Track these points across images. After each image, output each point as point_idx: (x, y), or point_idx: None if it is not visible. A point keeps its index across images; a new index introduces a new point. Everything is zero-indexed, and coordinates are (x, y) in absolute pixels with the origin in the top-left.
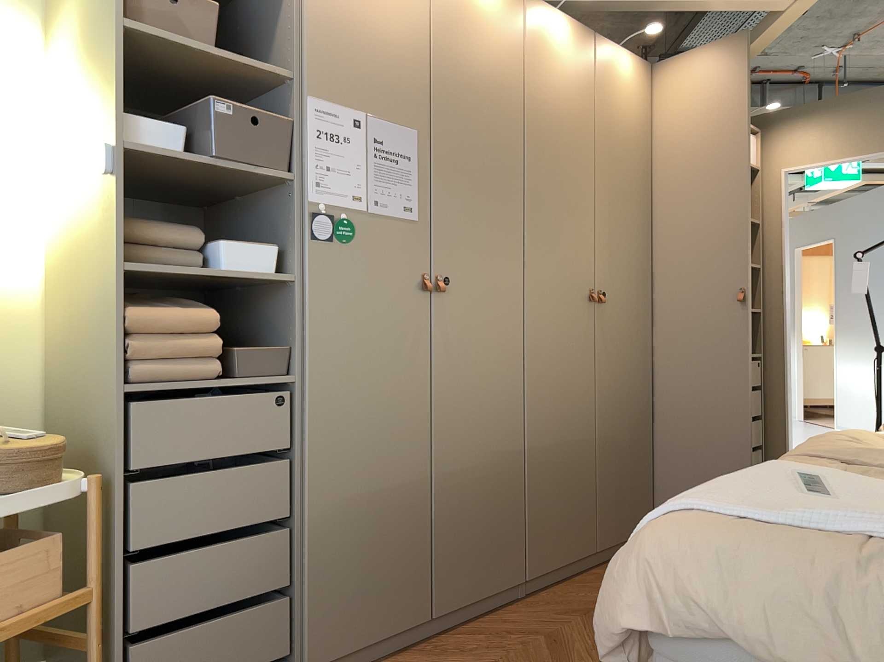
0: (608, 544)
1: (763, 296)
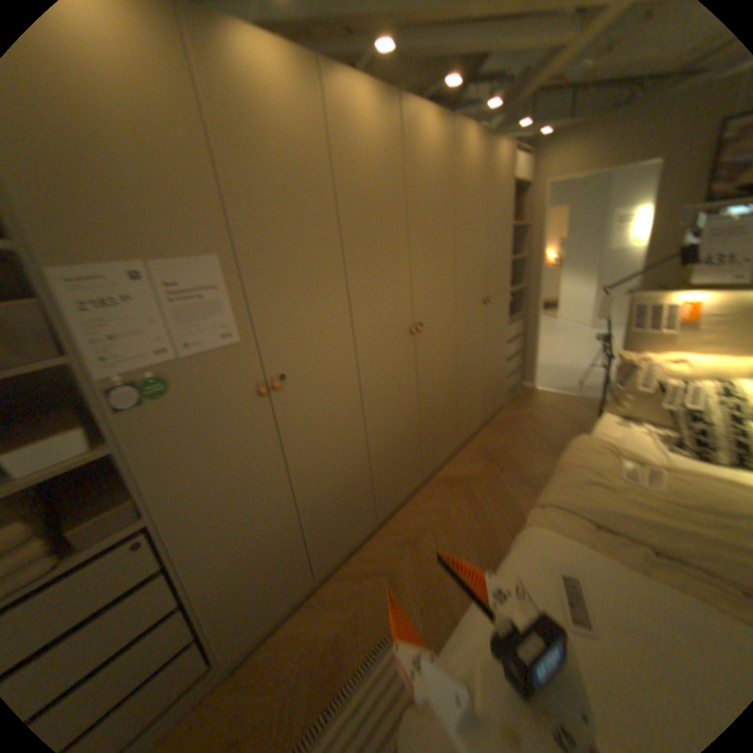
0: (429, 474)
1: (527, 275)
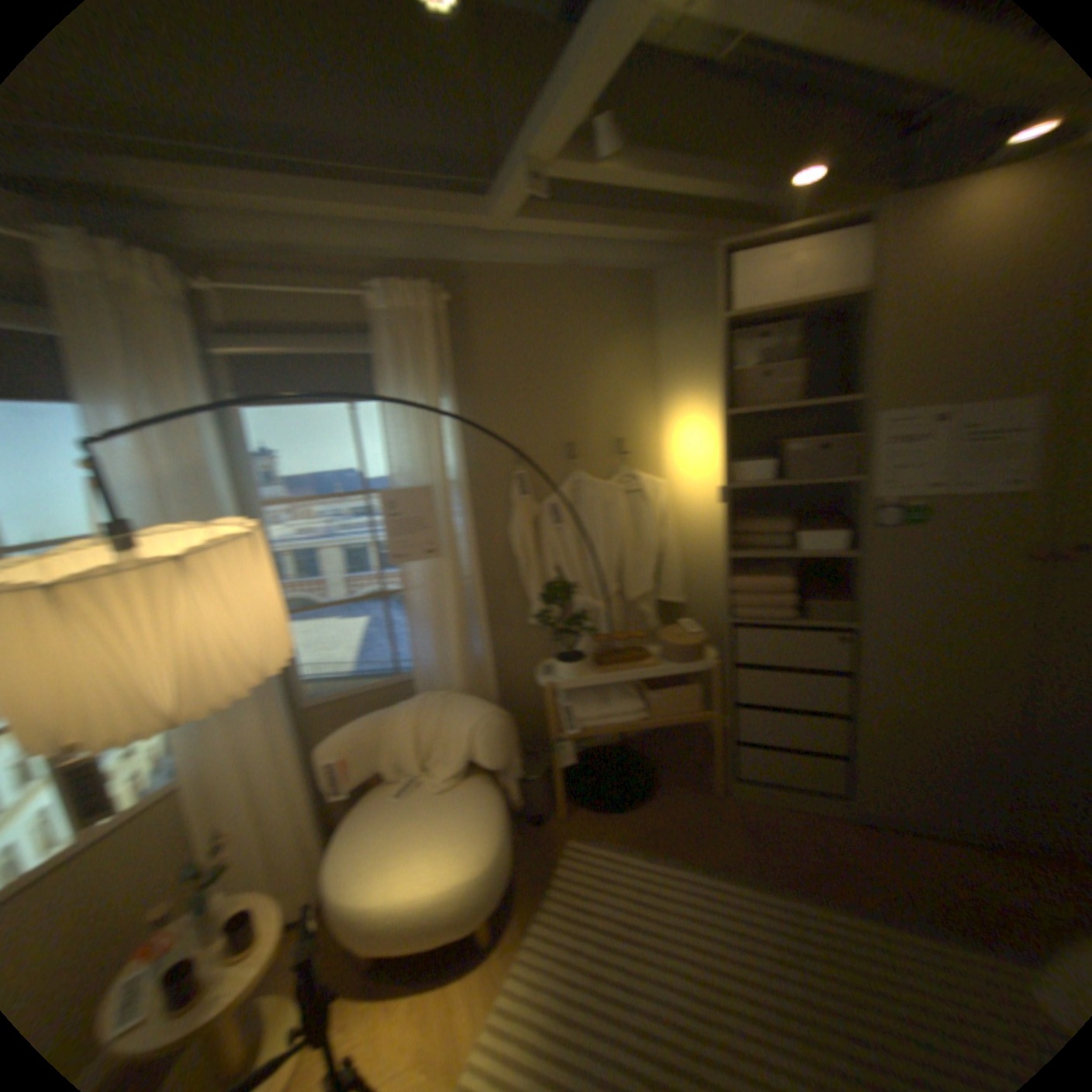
0: None
1: None
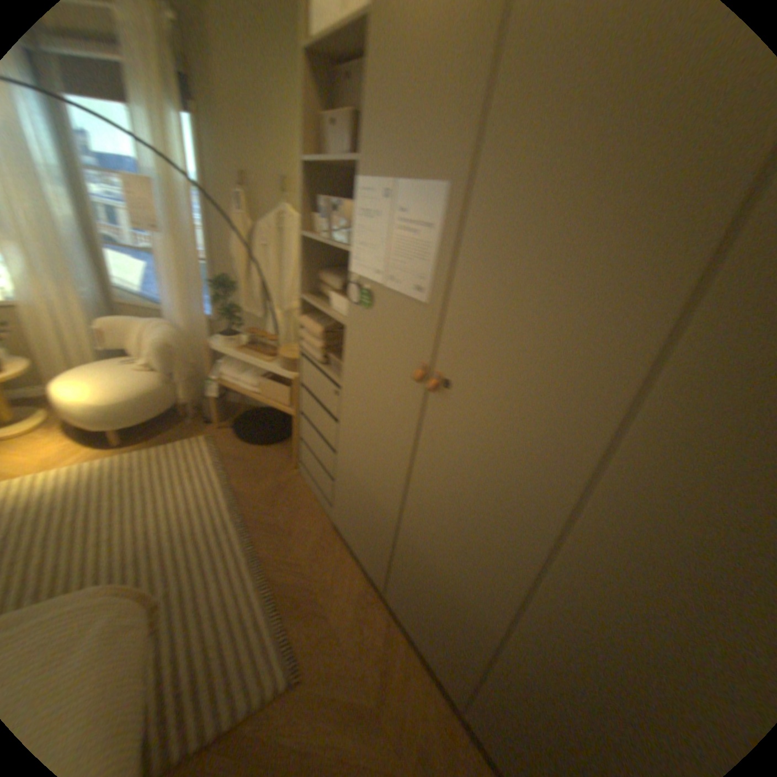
0: None
1: None
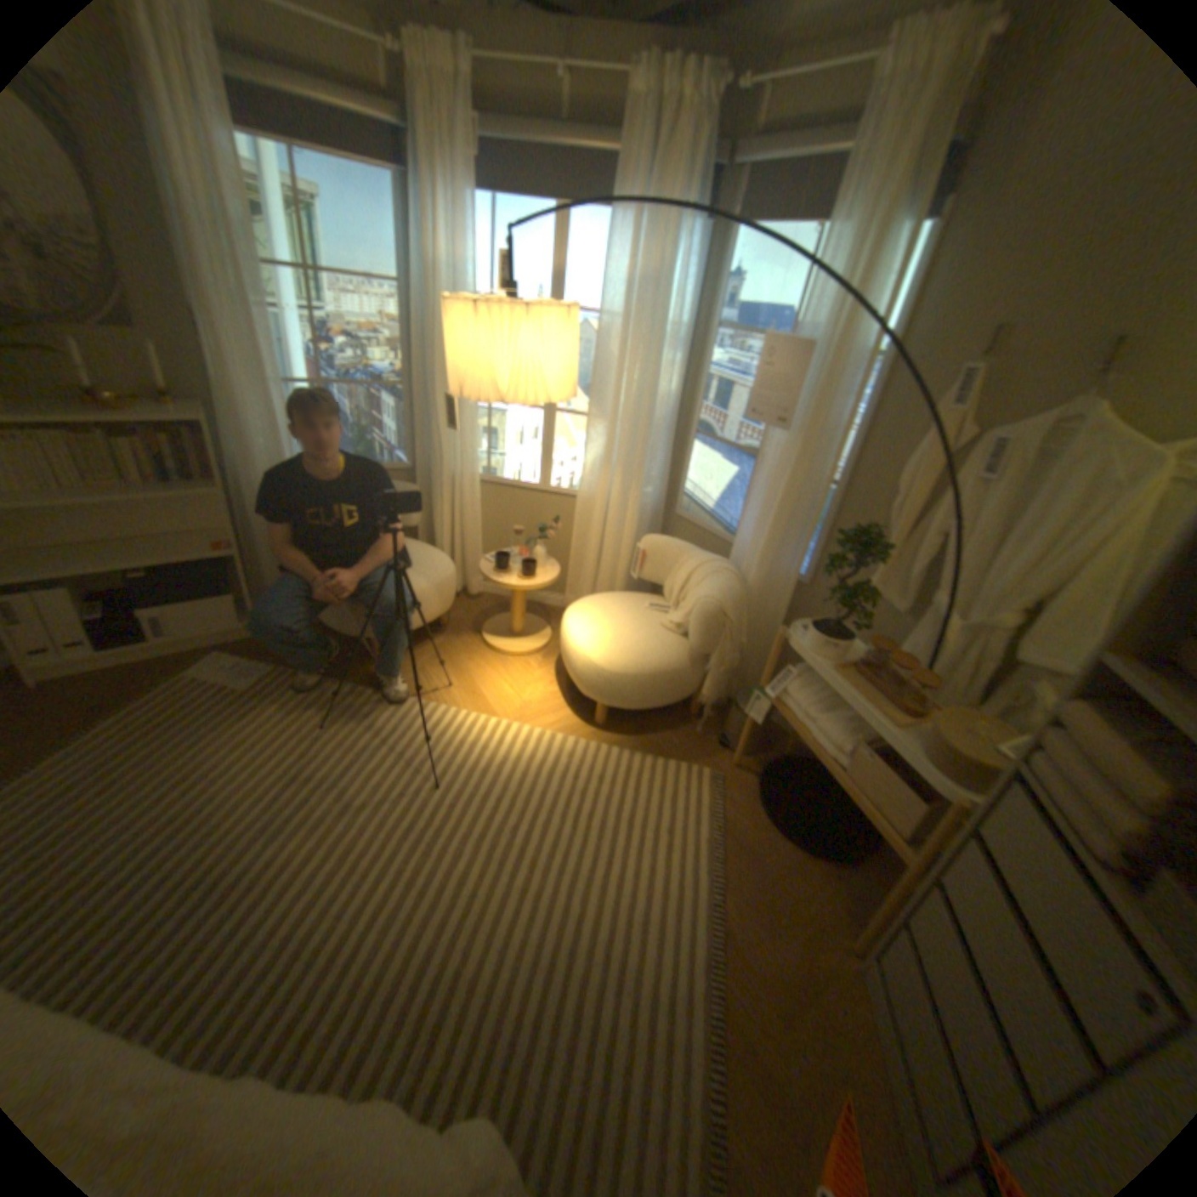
0: None
1: None
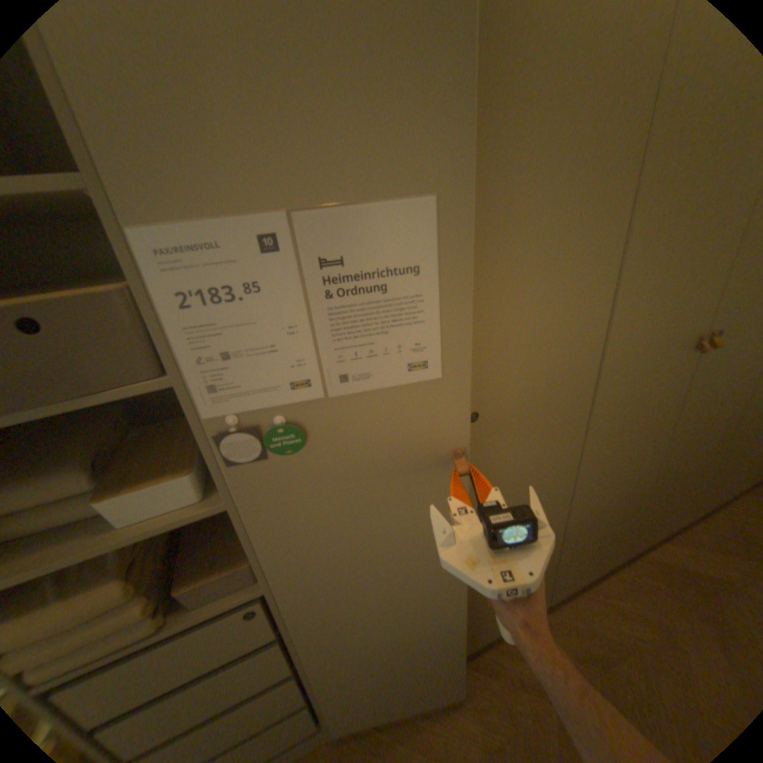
0: (640, 552)
1: None
